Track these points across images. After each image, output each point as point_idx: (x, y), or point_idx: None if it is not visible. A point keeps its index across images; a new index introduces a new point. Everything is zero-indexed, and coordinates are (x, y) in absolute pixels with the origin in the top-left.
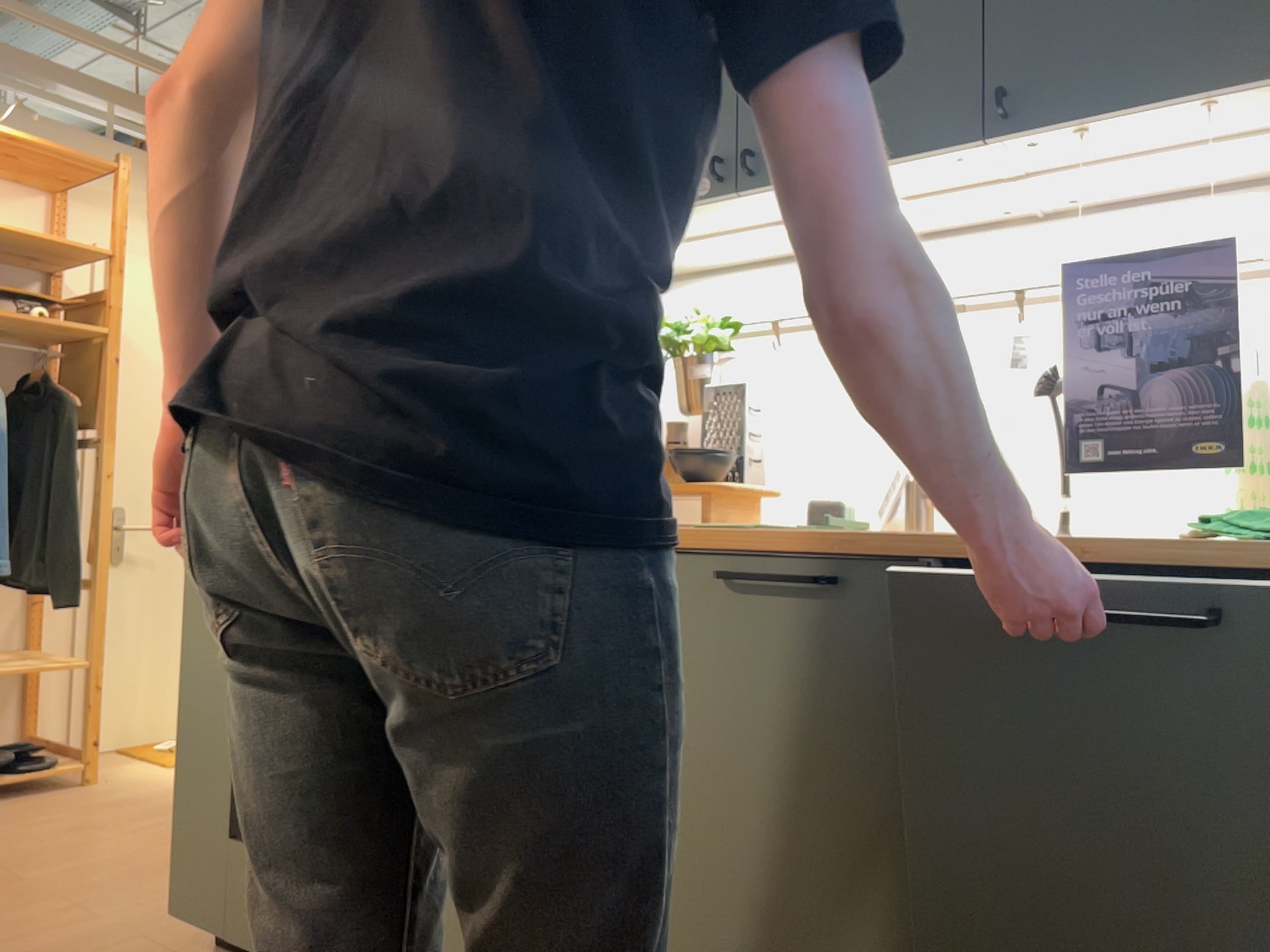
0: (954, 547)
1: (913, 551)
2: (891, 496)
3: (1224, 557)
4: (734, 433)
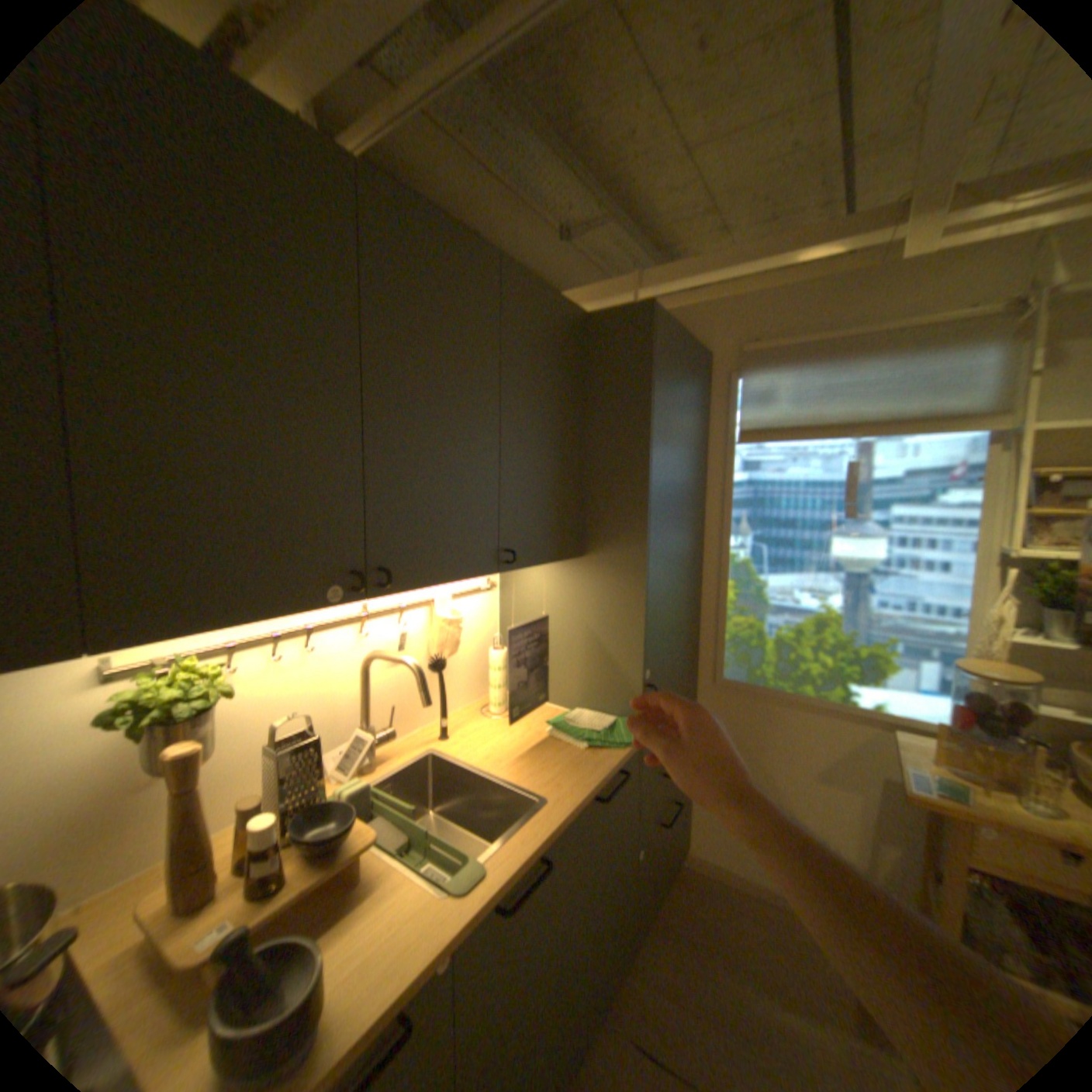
0: (581, 808)
1: (569, 821)
2: (349, 755)
3: (617, 759)
4: (312, 783)
